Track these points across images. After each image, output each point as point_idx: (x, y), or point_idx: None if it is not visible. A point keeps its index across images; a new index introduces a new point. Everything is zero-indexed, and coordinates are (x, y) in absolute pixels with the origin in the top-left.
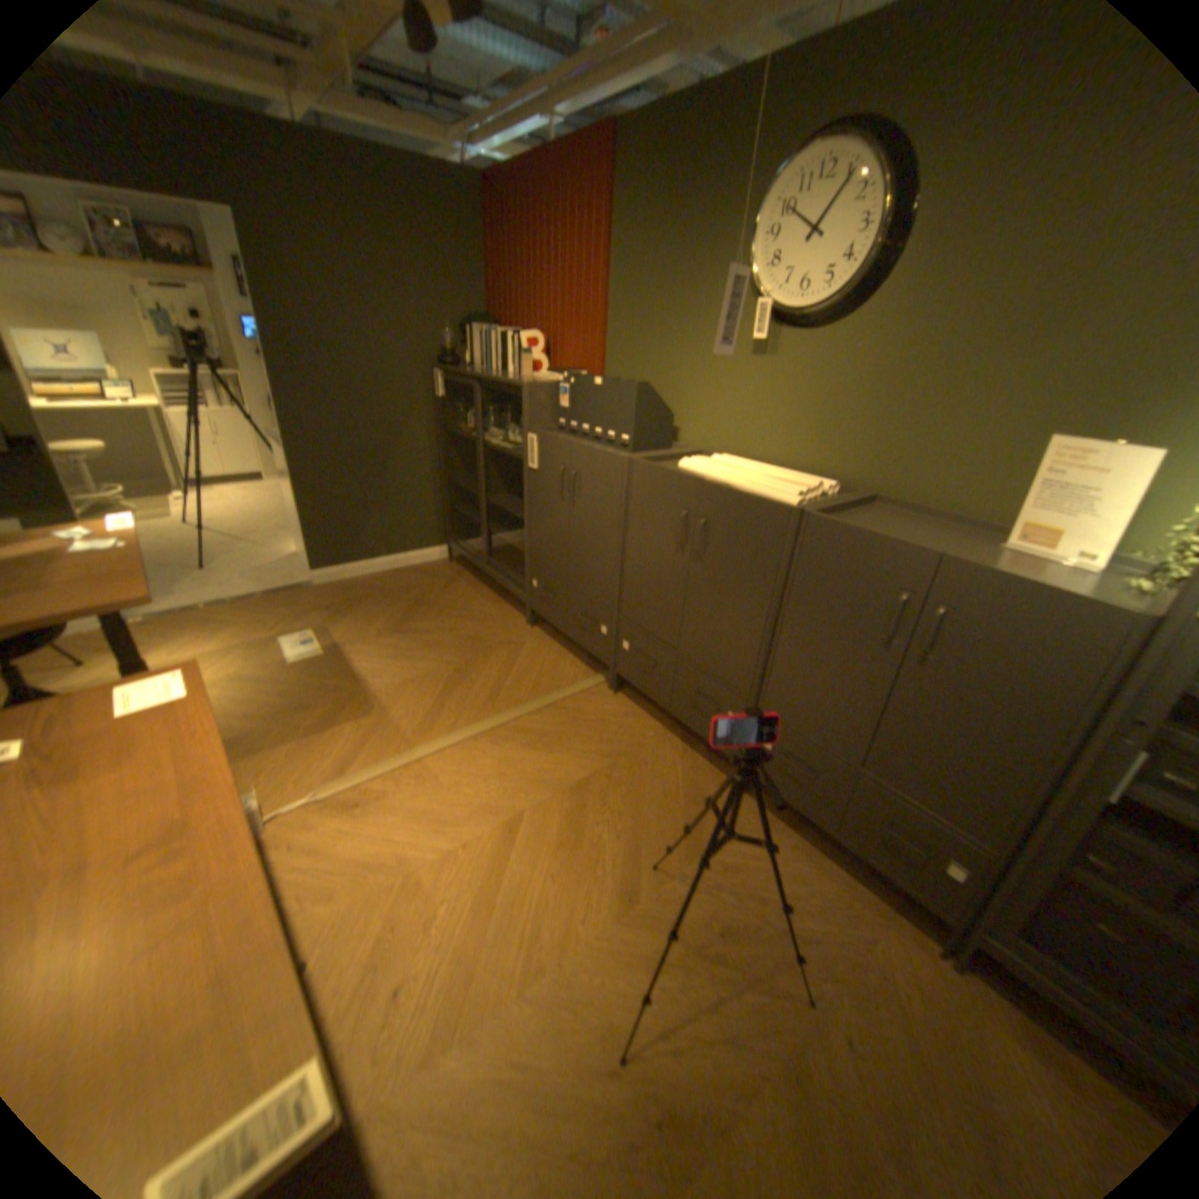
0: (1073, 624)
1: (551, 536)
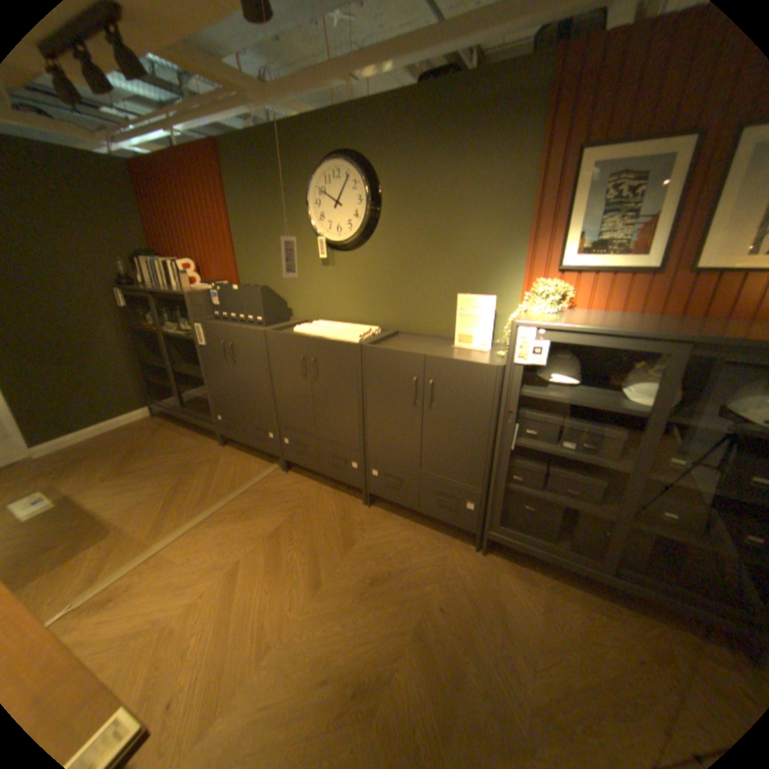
0: (477, 377)
1: (223, 385)
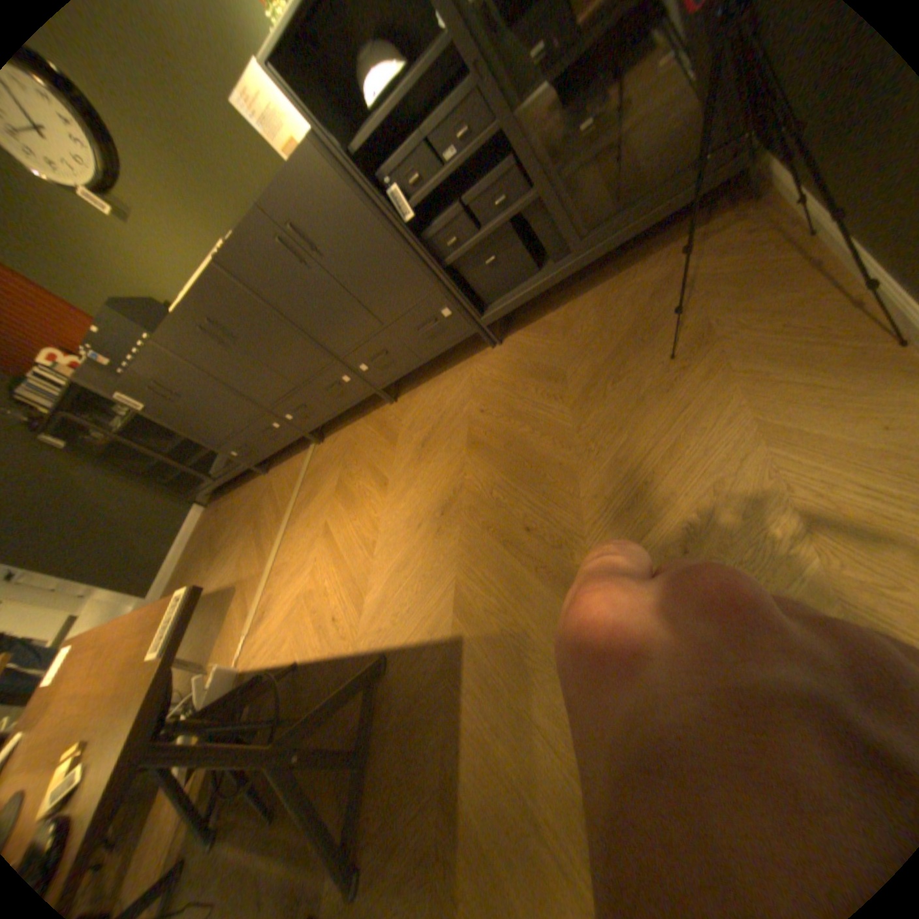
0: (308, 169)
1: (200, 424)
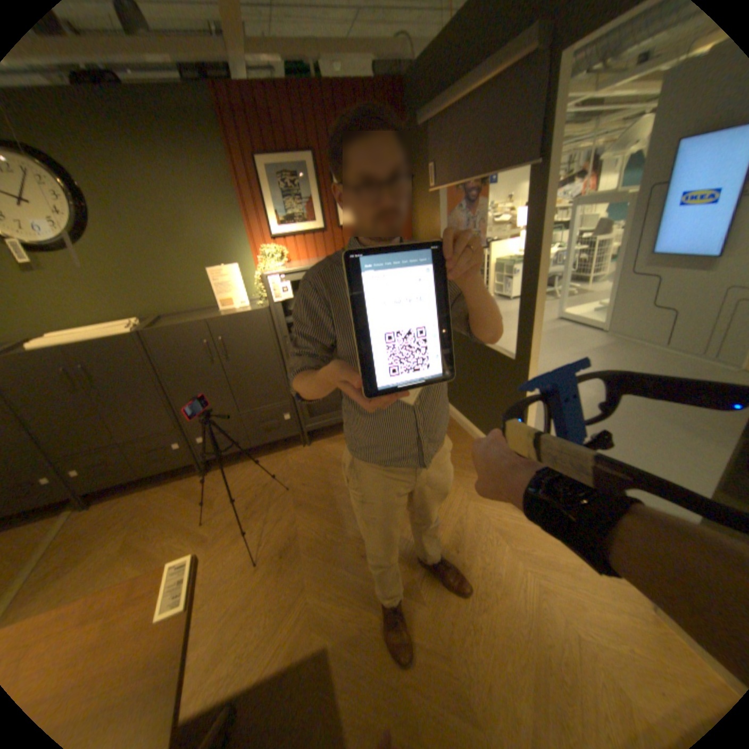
0: (254, 320)
1: None
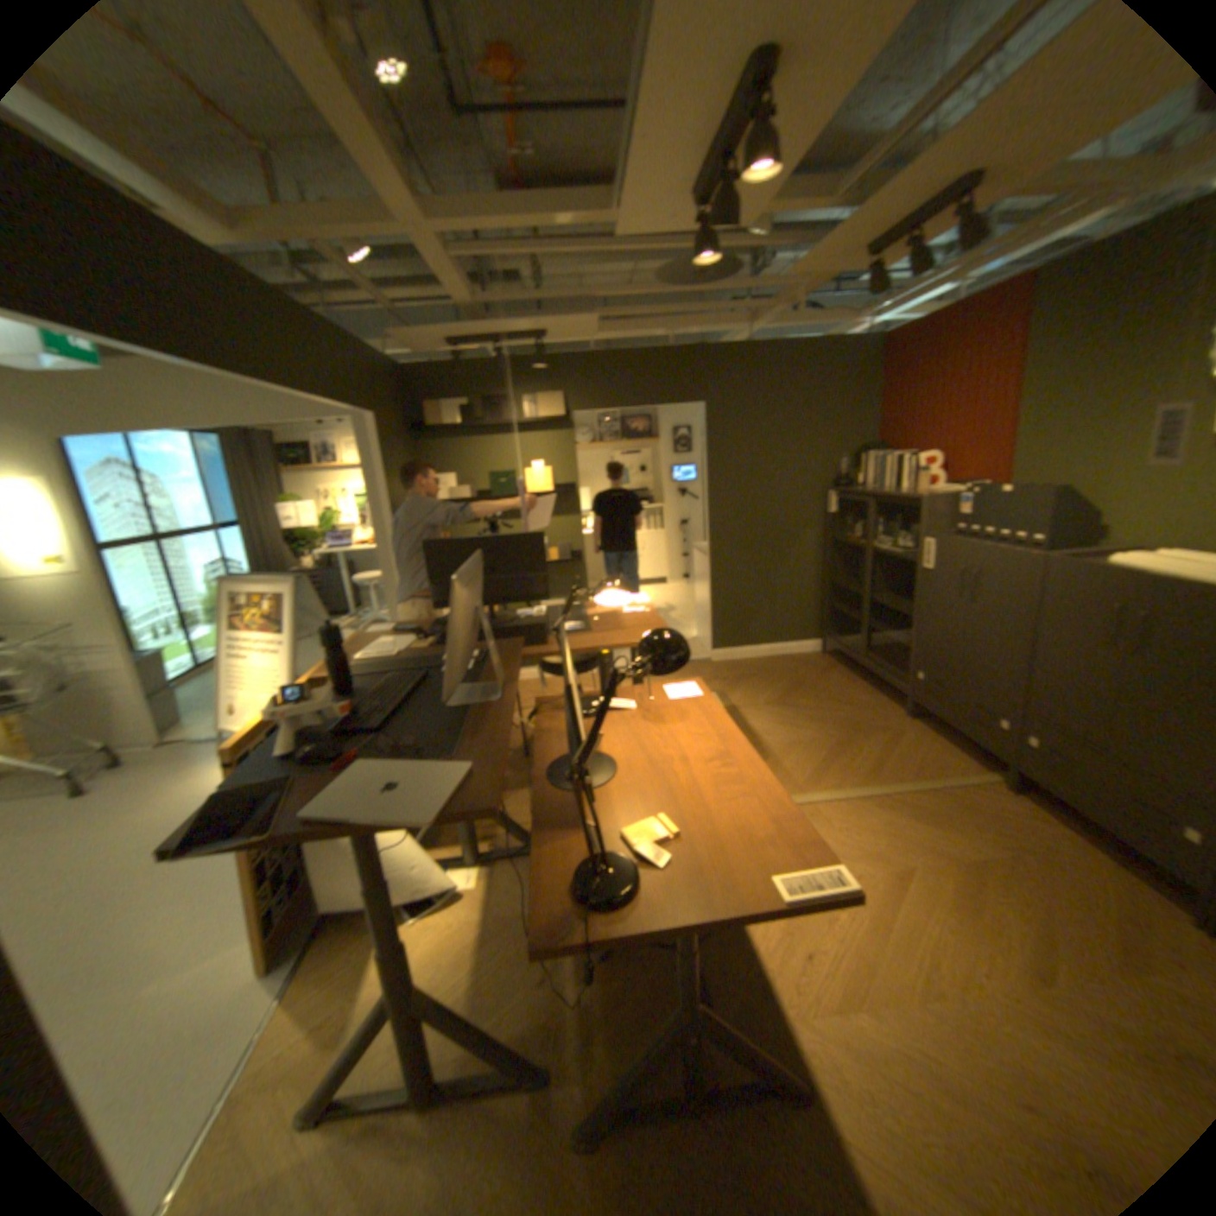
0: None
1: (942, 630)
